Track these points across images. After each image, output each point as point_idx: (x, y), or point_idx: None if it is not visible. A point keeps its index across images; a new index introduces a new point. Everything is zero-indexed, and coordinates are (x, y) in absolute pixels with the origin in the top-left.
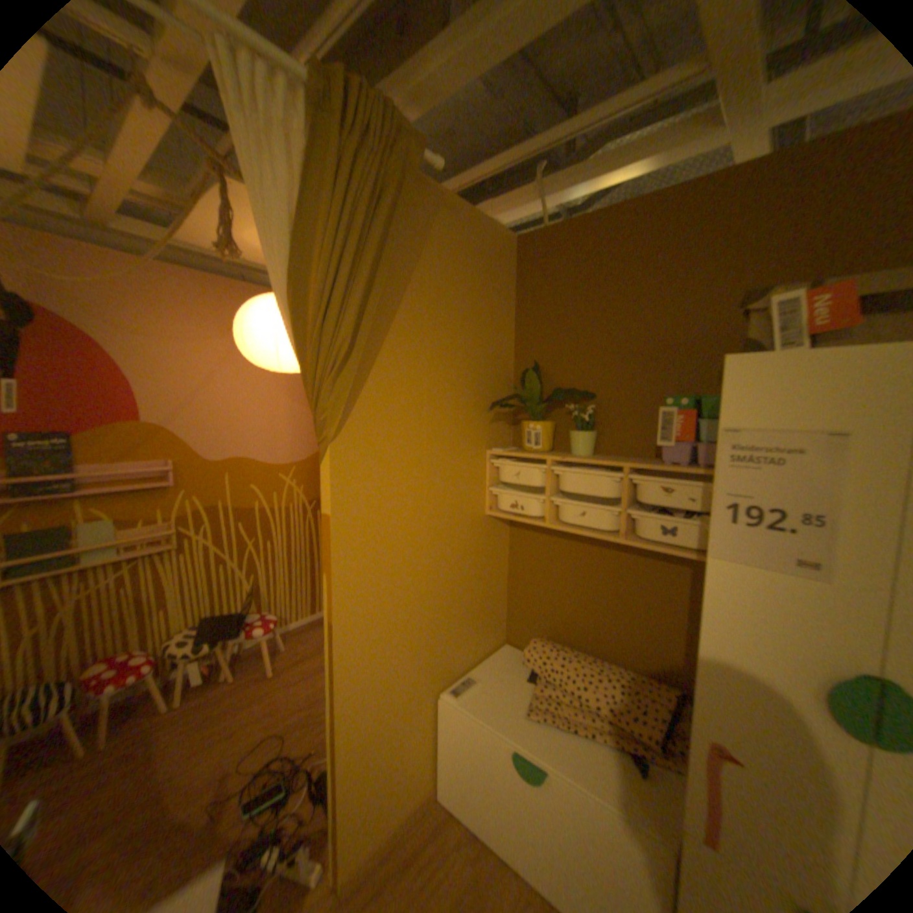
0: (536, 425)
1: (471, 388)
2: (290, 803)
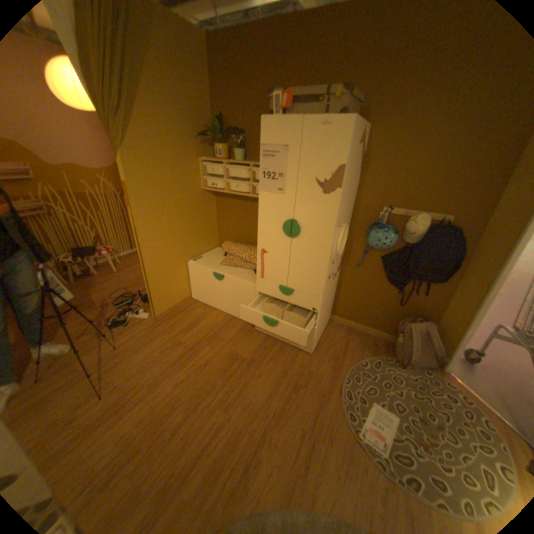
0: (219, 146)
1: (187, 126)
2: (134, 304)
